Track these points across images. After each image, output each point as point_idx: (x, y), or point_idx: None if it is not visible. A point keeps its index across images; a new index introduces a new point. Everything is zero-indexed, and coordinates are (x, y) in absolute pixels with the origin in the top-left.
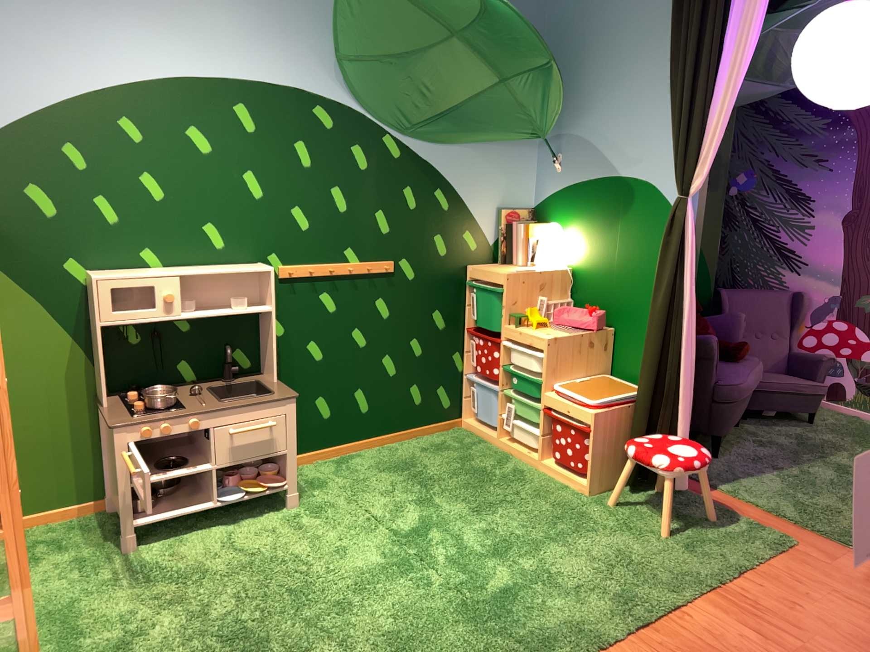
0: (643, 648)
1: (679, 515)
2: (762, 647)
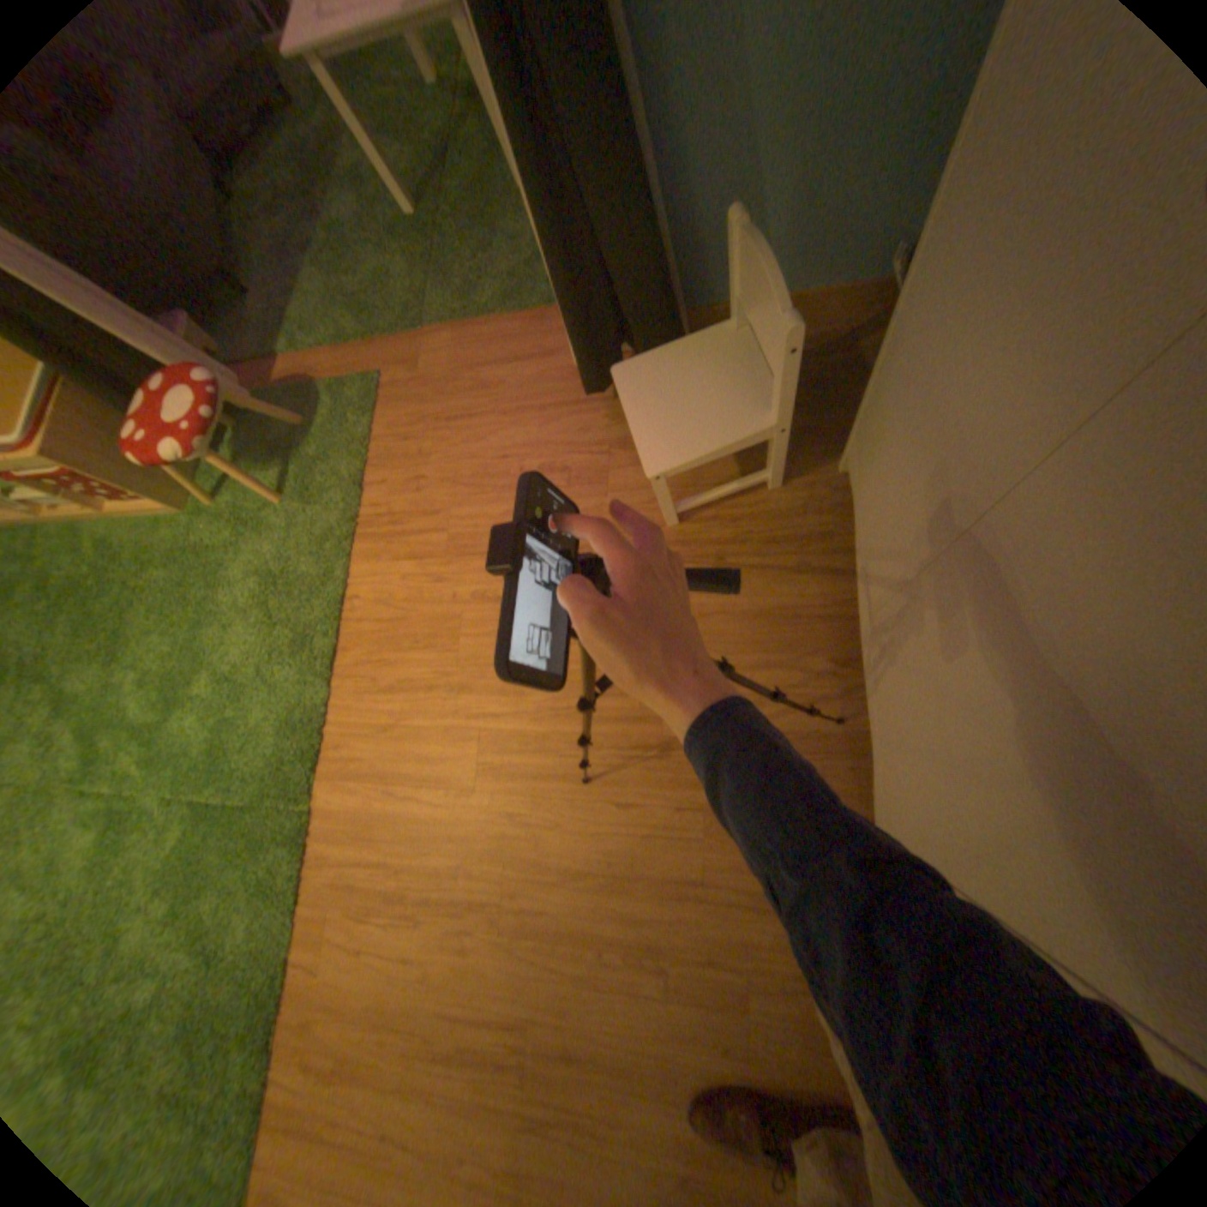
0: (345, 688)
1: (268, 449)
2: (420, 576)
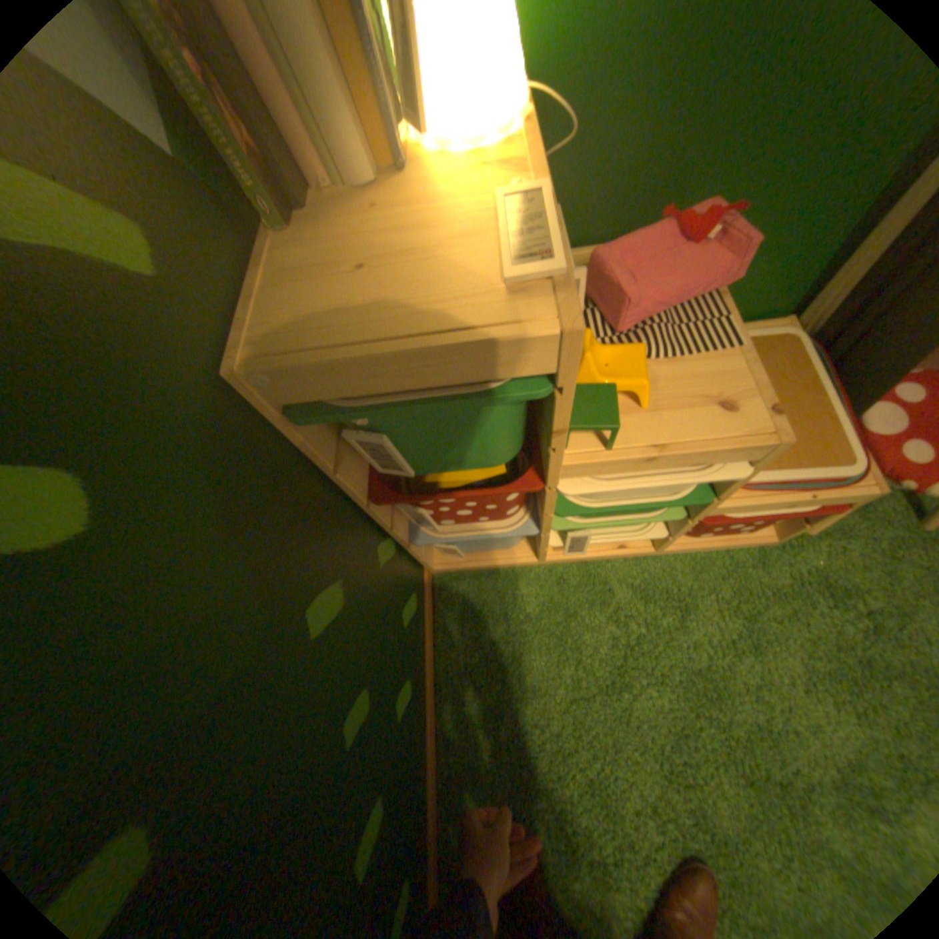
0: None
1: None
2: None
